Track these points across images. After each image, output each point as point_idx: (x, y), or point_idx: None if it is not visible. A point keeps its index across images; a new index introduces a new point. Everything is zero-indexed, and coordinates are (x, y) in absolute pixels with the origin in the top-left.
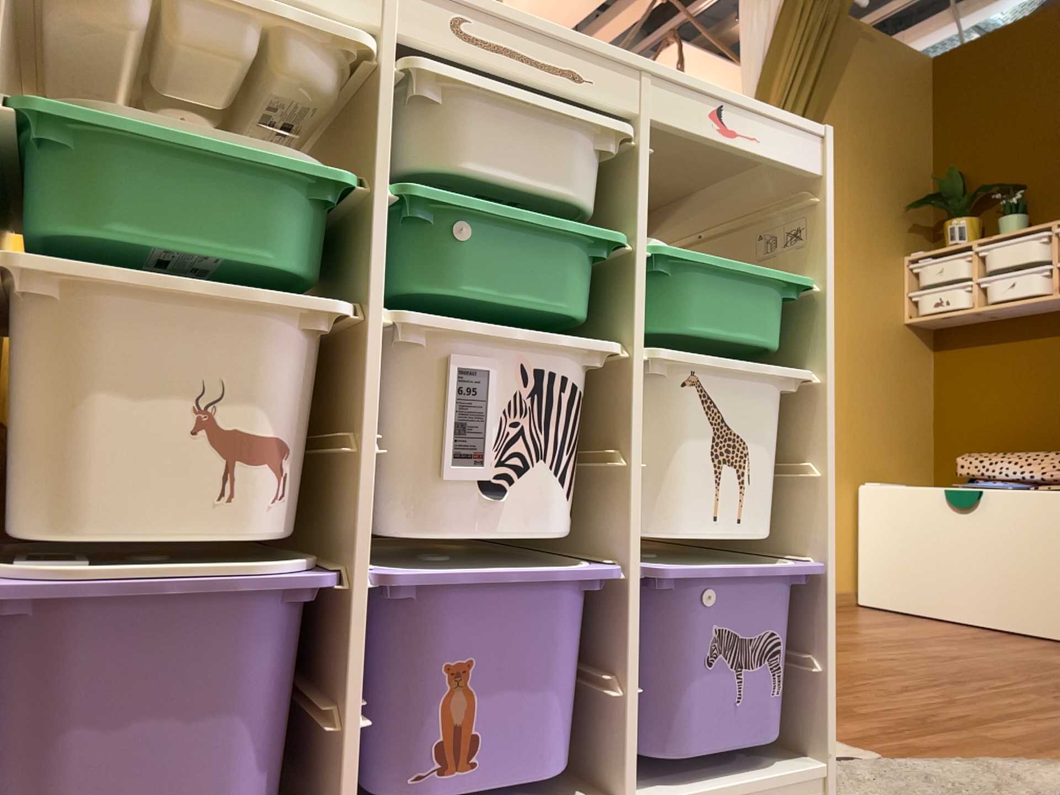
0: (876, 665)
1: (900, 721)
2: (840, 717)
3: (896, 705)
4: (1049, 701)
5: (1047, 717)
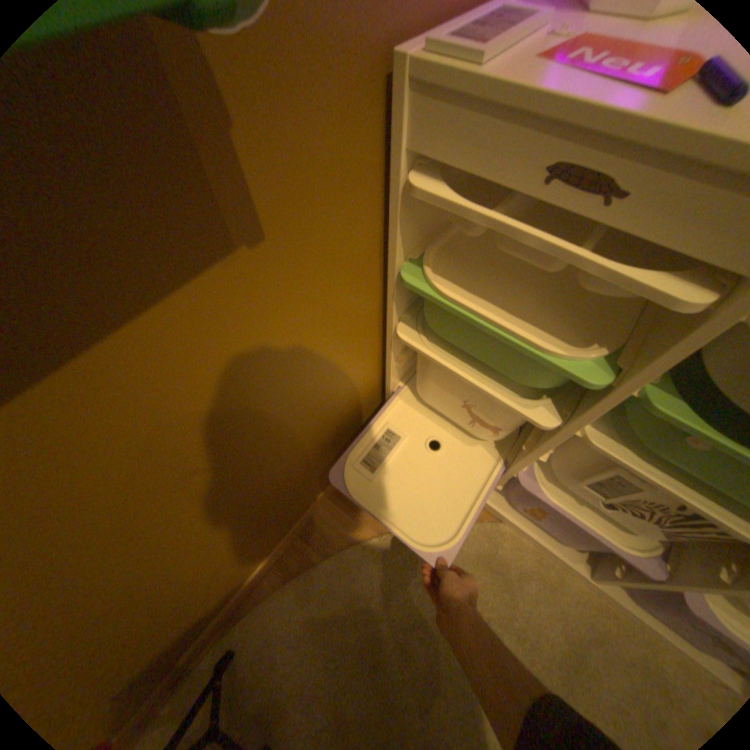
0: None
1: None
2: None
3: None
4: None
5: None
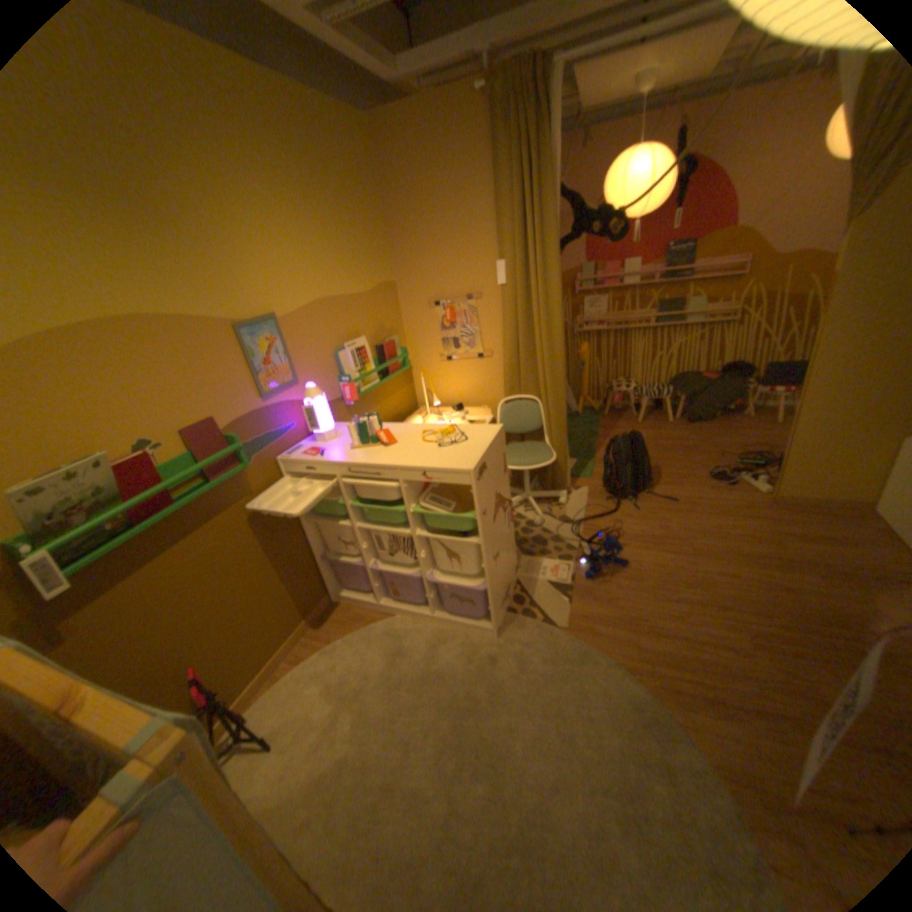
0: (704, 585)
1: (618, 623)
2: (598, 609)
3: (643, 614)
4: (744, 652)
5: (702, 658)
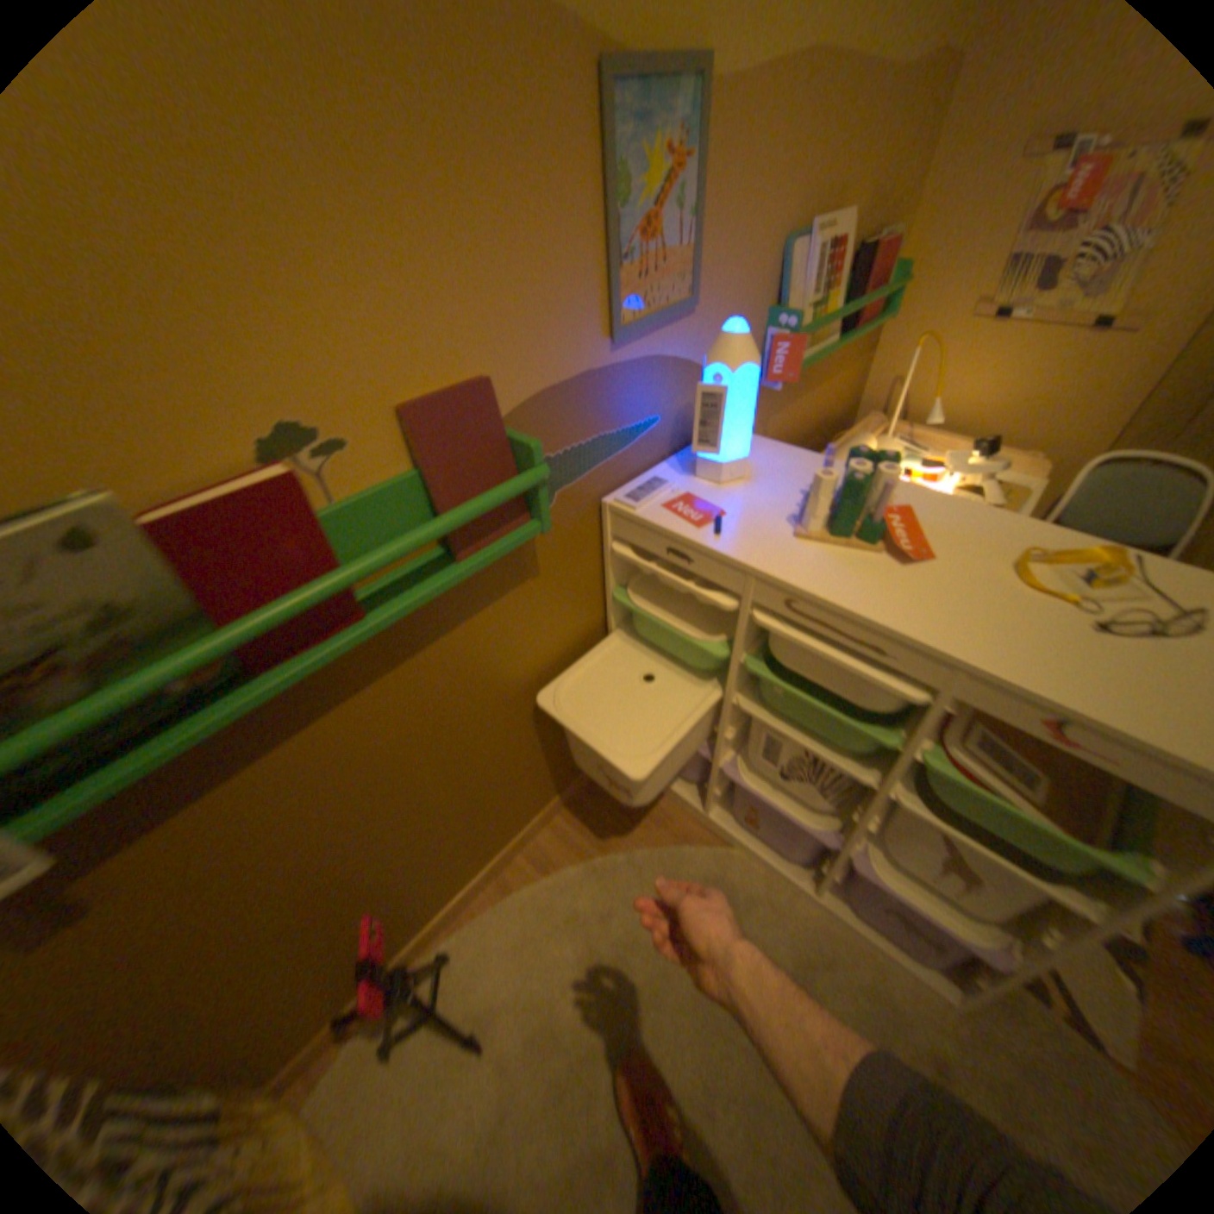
0: None
1: None
2: None
3: None
4: None
5: None
